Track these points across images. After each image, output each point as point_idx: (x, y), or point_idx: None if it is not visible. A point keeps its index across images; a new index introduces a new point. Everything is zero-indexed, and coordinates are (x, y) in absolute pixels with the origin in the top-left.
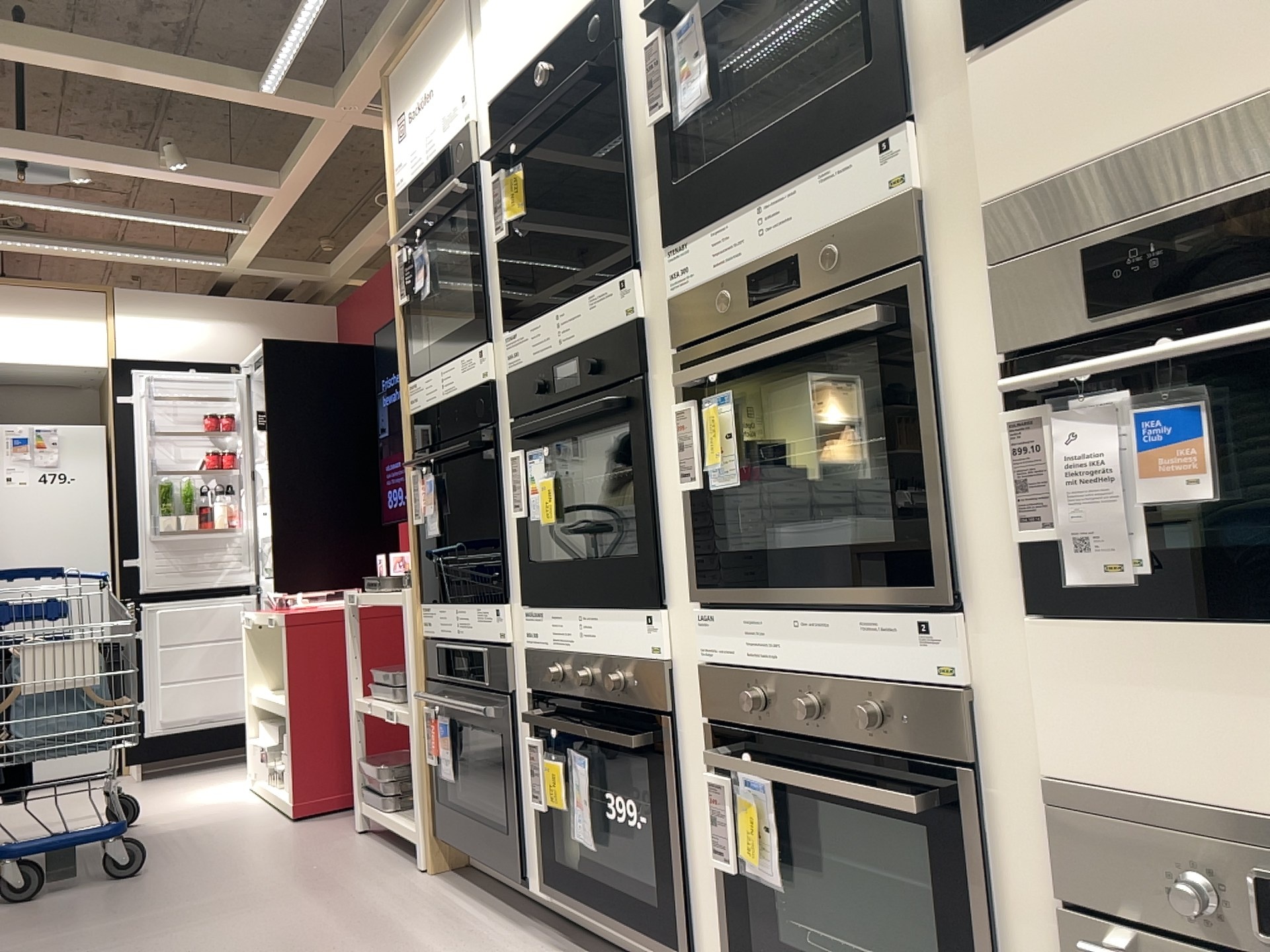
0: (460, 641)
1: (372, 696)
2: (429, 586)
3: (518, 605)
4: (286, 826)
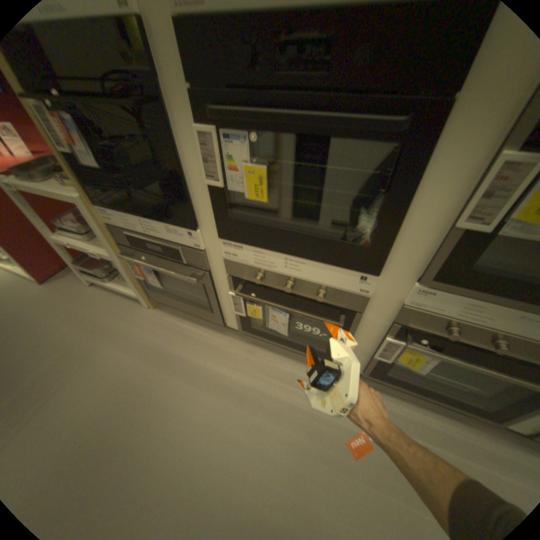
0: (150, 235)
1: (60, 233)
2: (94, 192)
3: (210, 231)
4: (40, 290)
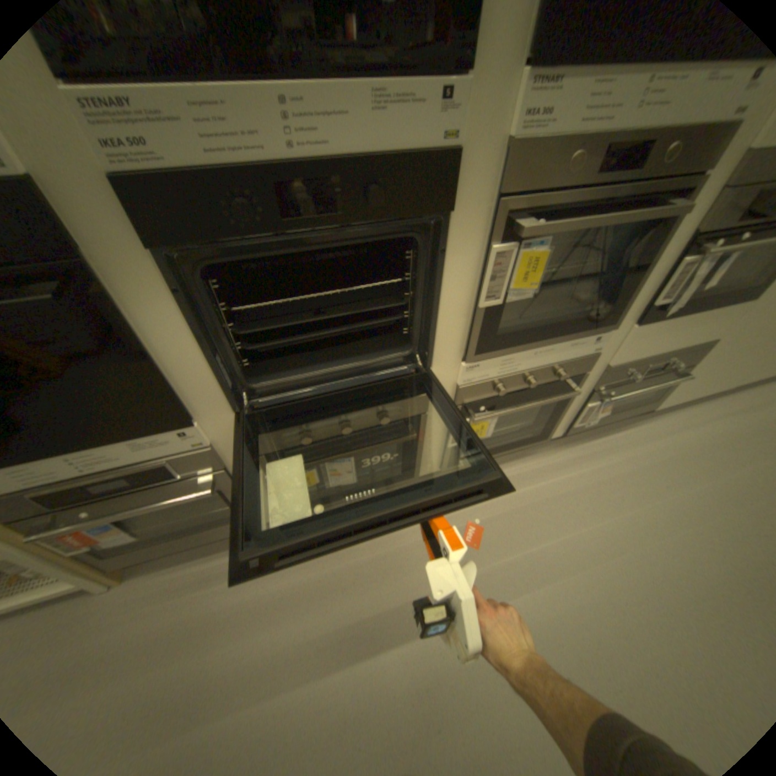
0: (90, 473)
1: None
2: None
3: (213, 416)
4: None
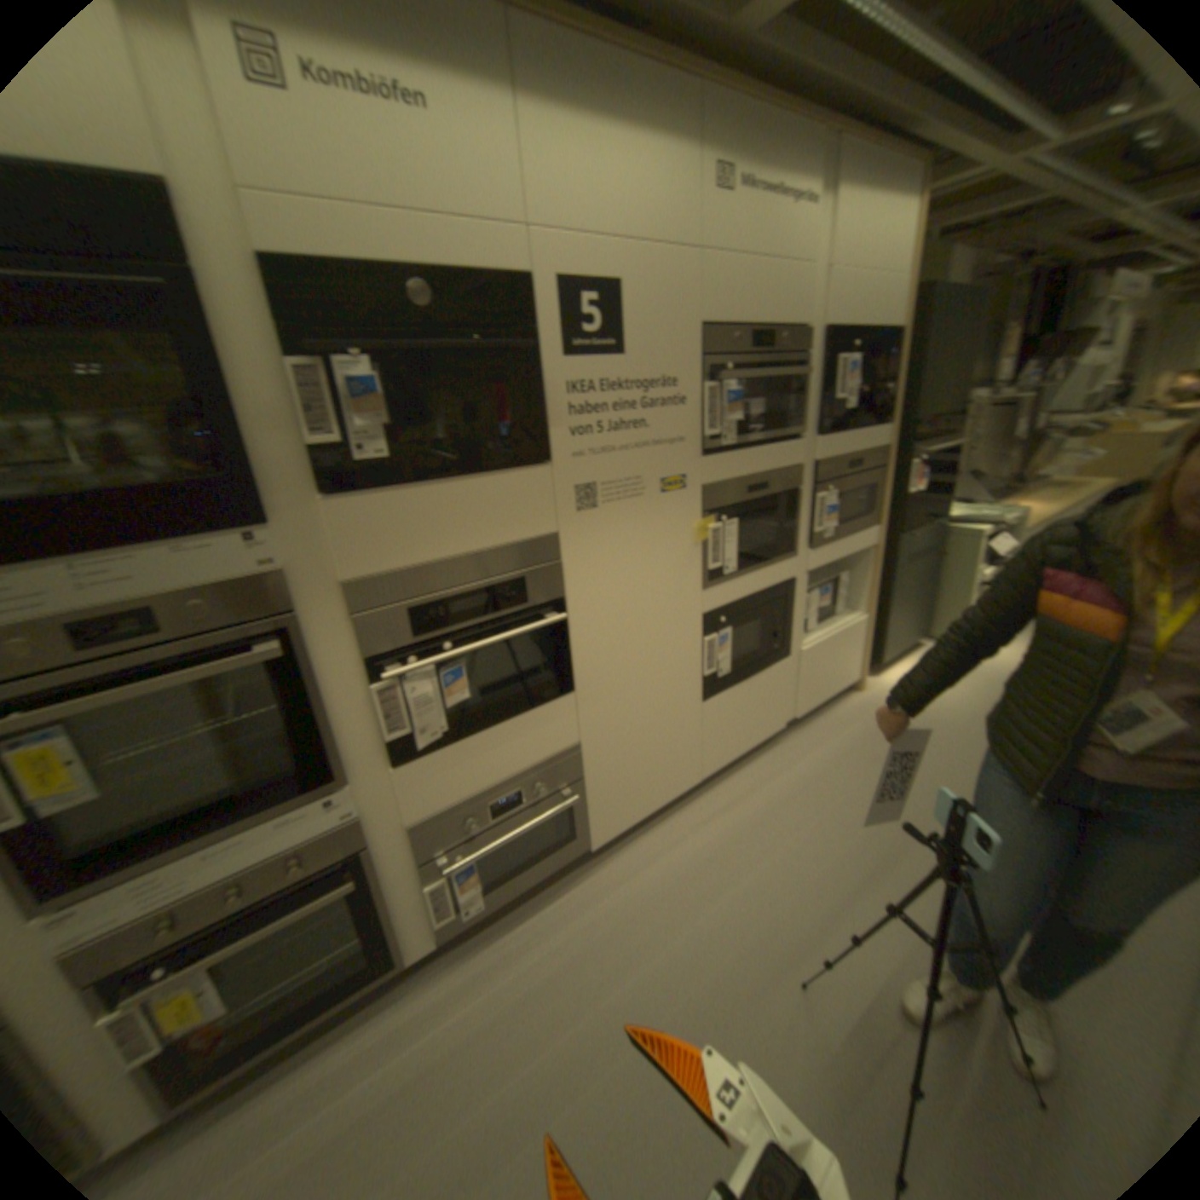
0: None
1: None
2: None
3: None
4: None
